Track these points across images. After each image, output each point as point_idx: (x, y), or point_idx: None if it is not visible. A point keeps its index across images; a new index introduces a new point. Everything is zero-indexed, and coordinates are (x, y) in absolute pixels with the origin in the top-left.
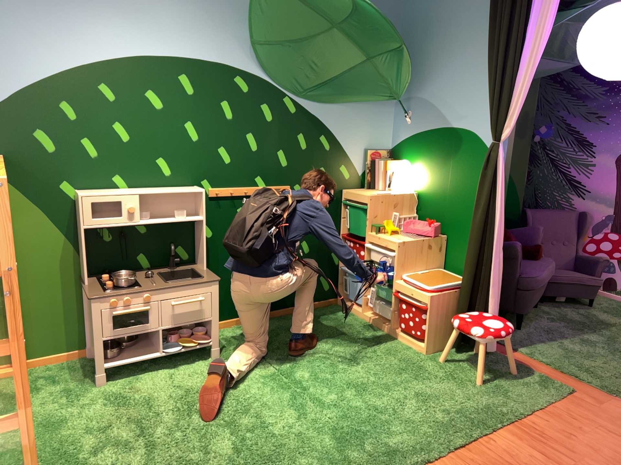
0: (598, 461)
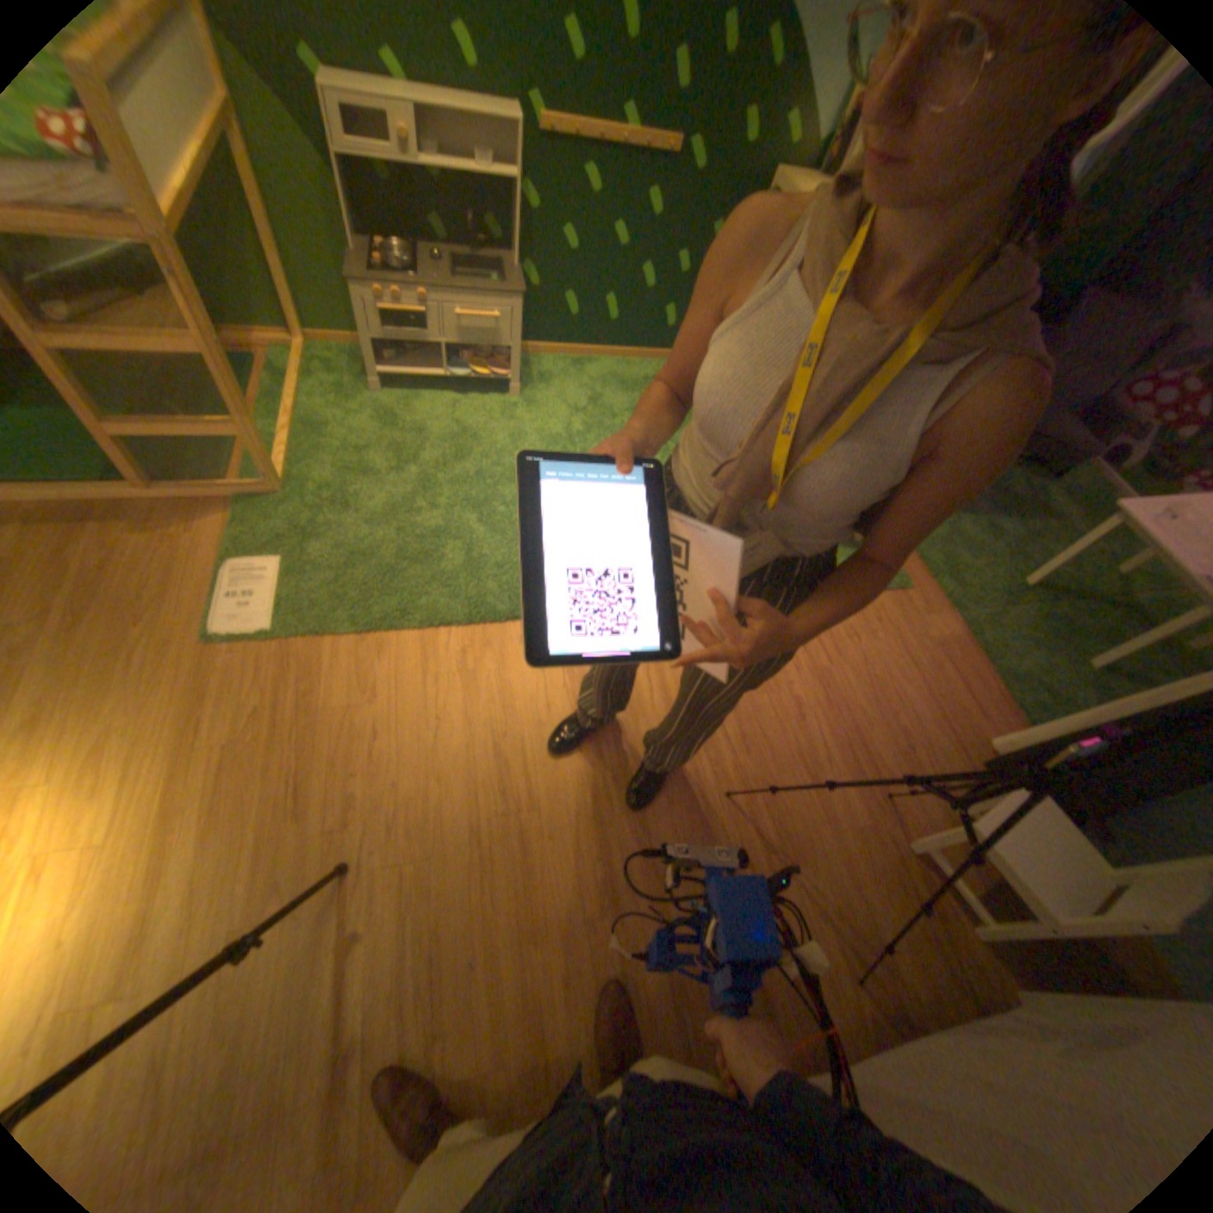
0: (858, 687)
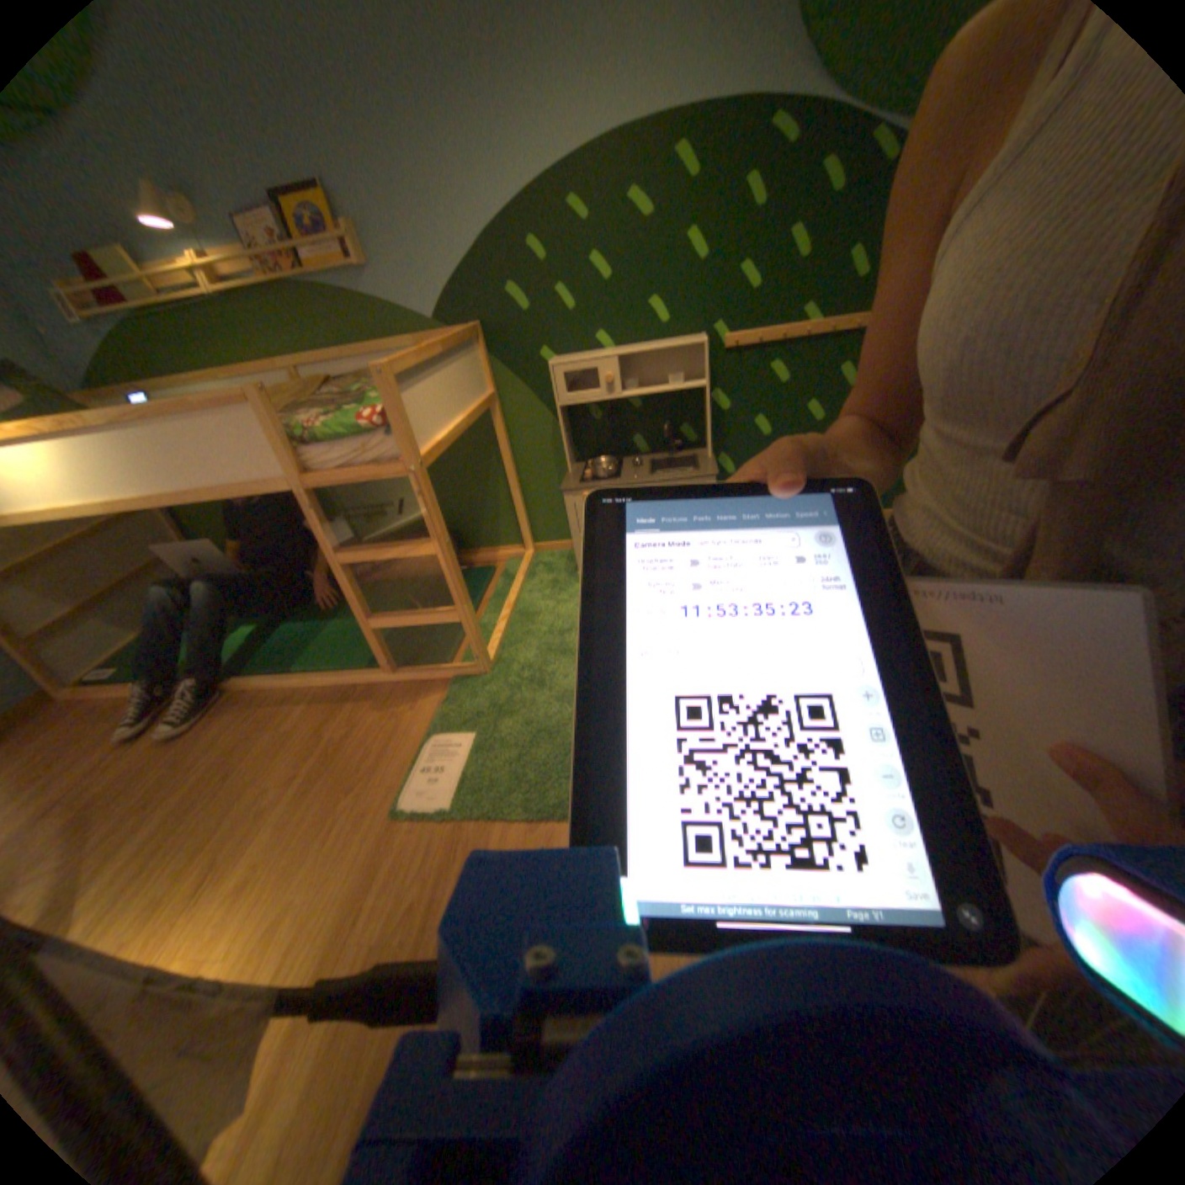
0: None
